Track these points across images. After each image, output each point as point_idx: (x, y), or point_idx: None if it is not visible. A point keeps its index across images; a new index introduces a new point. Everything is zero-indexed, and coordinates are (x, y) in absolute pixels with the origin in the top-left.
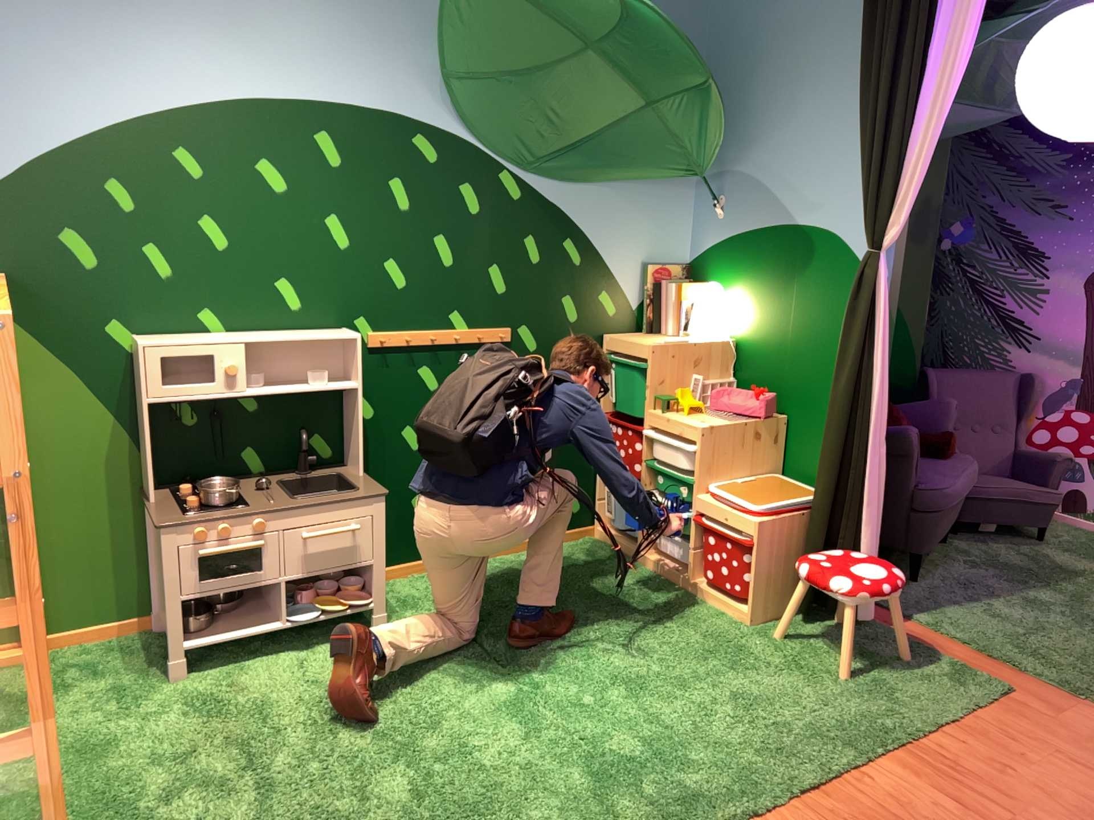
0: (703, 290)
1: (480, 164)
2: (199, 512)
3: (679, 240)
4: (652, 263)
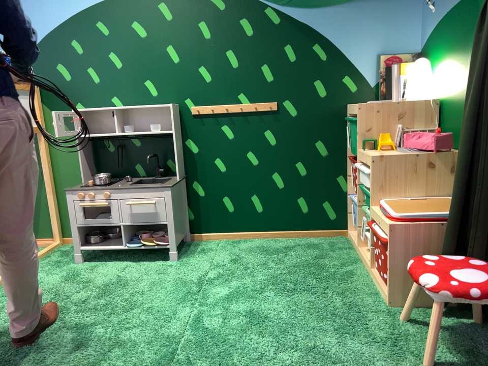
0: (416, 63)
1: (250, 3)
2: (85, 187)
3: (412, 34)
4: (388, 52)
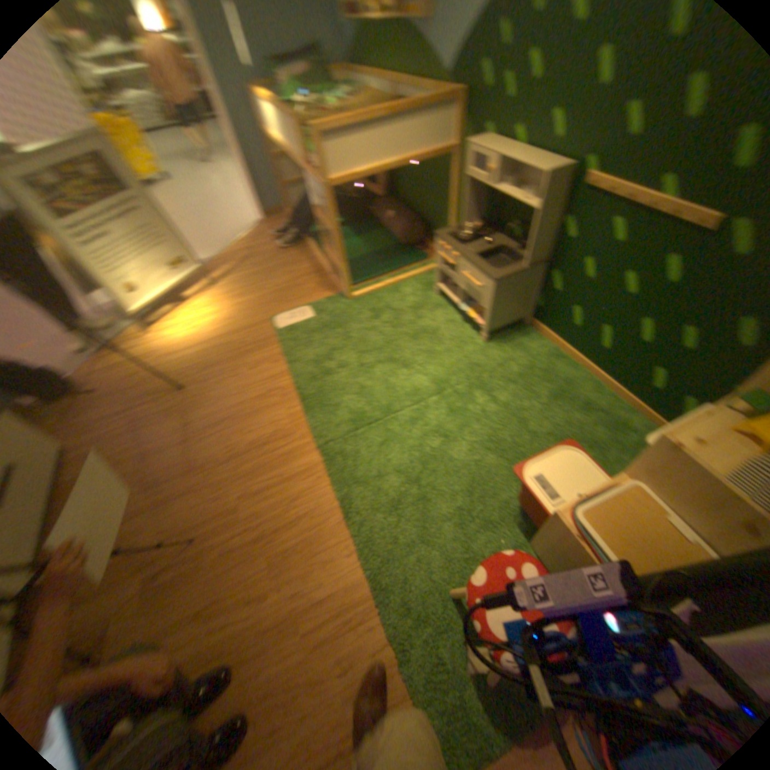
0: None
1: None
2: (450, 237)
3: None
4: None
